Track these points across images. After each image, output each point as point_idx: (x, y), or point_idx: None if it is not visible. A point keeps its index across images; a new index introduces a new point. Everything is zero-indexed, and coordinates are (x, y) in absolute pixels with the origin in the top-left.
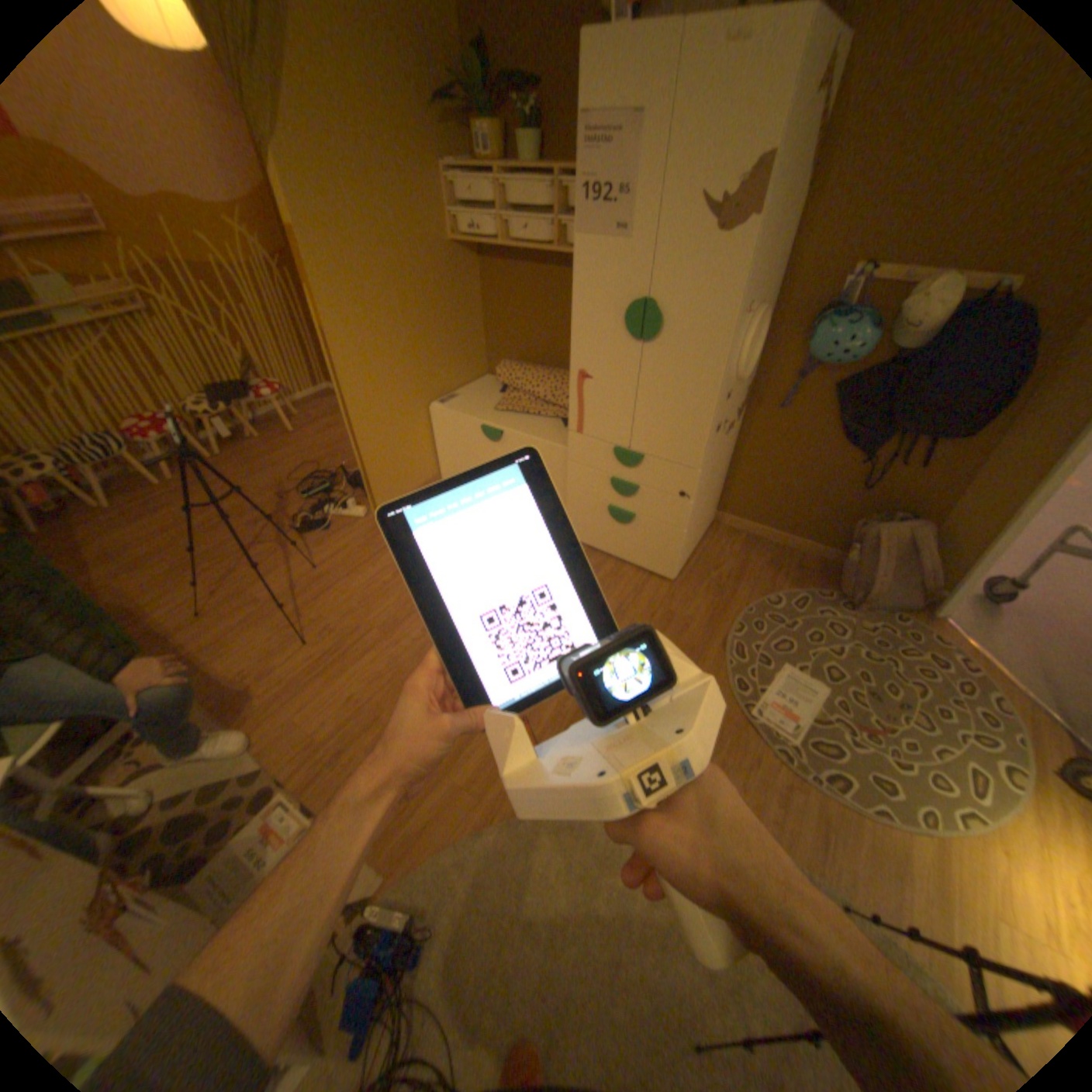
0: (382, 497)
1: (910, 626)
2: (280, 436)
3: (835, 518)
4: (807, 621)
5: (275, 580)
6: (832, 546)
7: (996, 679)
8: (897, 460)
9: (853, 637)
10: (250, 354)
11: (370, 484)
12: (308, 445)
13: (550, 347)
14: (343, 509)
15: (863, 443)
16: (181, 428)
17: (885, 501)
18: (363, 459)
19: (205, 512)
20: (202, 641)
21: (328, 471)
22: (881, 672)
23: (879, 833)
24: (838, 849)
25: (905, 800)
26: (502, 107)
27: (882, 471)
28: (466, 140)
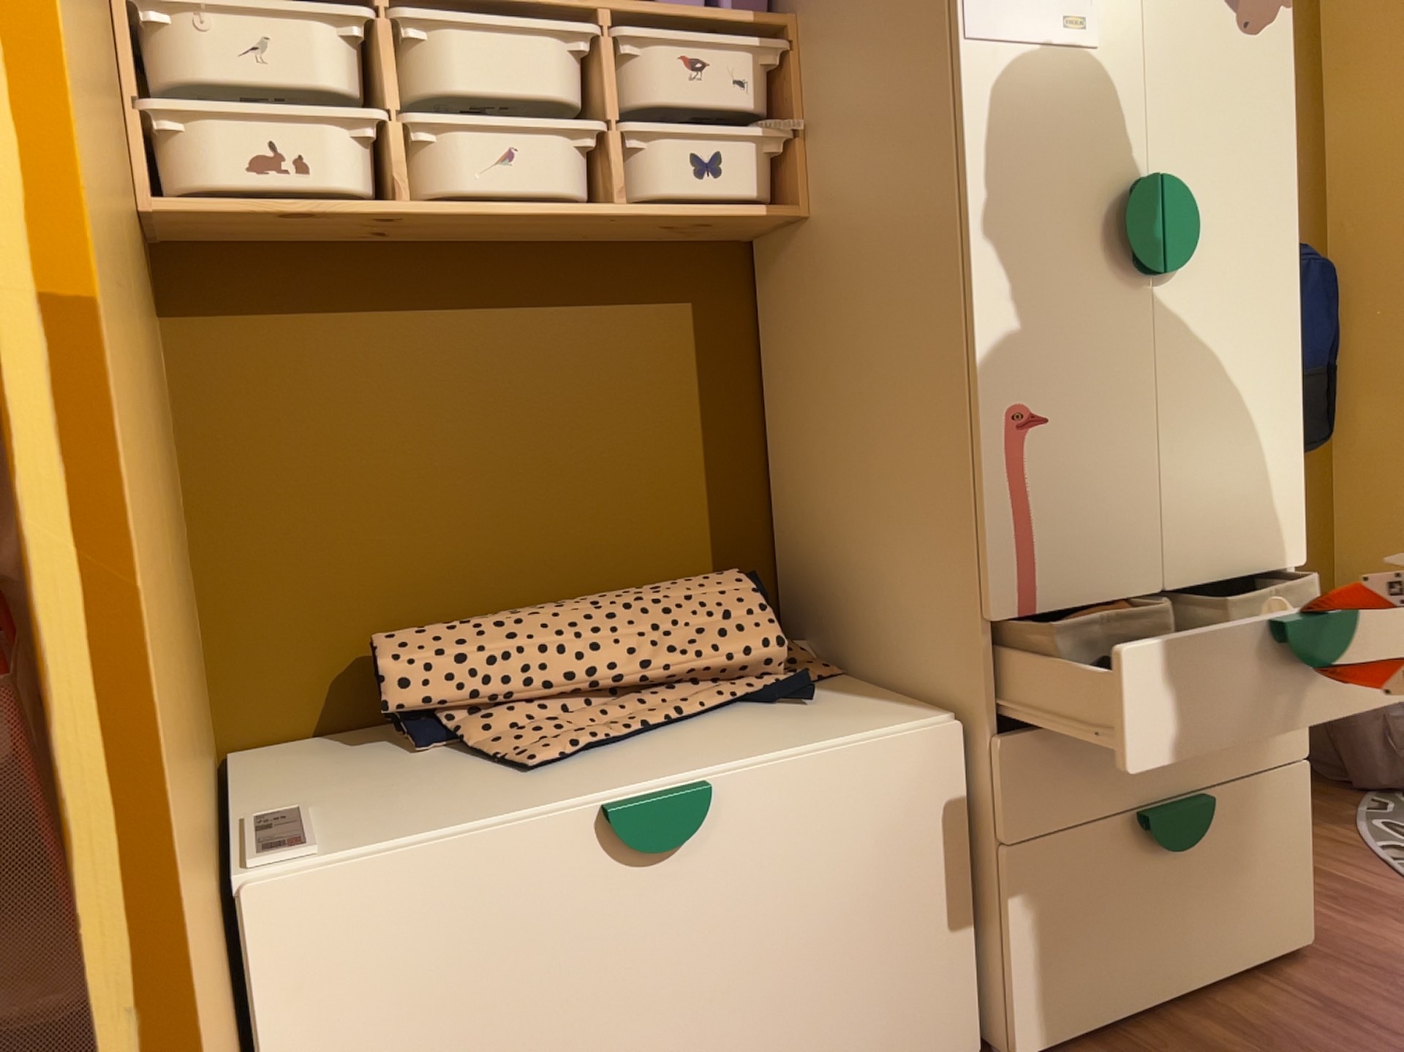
0: None
1: None
2: None
3: None
4: None
5: None
6: None
7: None
8: None
9: None
10: None
11: None
12: None
13: (517, 545)
14: None
15: None
16: None
17: None
18: None
19: None
20: None
21: None
22: None
23: None
24: None
25: None
26: None
27: None
28: None
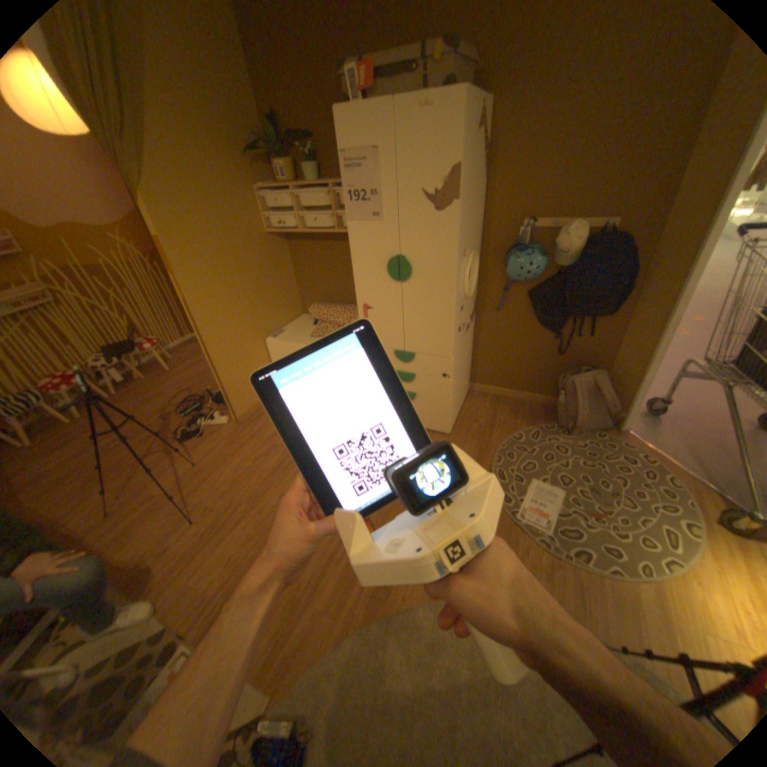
0: (238, 407)
1: (607, 439)
2: (160, 375)
3: (545, 376)
4: (541, 447)
5: (164, 480)
6: (547, 395)
7: (667, 466)
8: (574, 334)
9: (572, 453)
10: (133, 321)
11: (229, 400)
12: (181, 378)
13: (343, 291)
14: (211, 420)
15: (551, 326)
16: (84, 380)
17: (573, 361)
18: (222, 383)
19: (106, 438)
20: (110, 536)
21: (198, 395)
22: (595, 474)
23: (616, 587)
24: (591, 604)
25: (628, 560)
26: (290, 151)
27: (567, 342)
28: (269, 171)
